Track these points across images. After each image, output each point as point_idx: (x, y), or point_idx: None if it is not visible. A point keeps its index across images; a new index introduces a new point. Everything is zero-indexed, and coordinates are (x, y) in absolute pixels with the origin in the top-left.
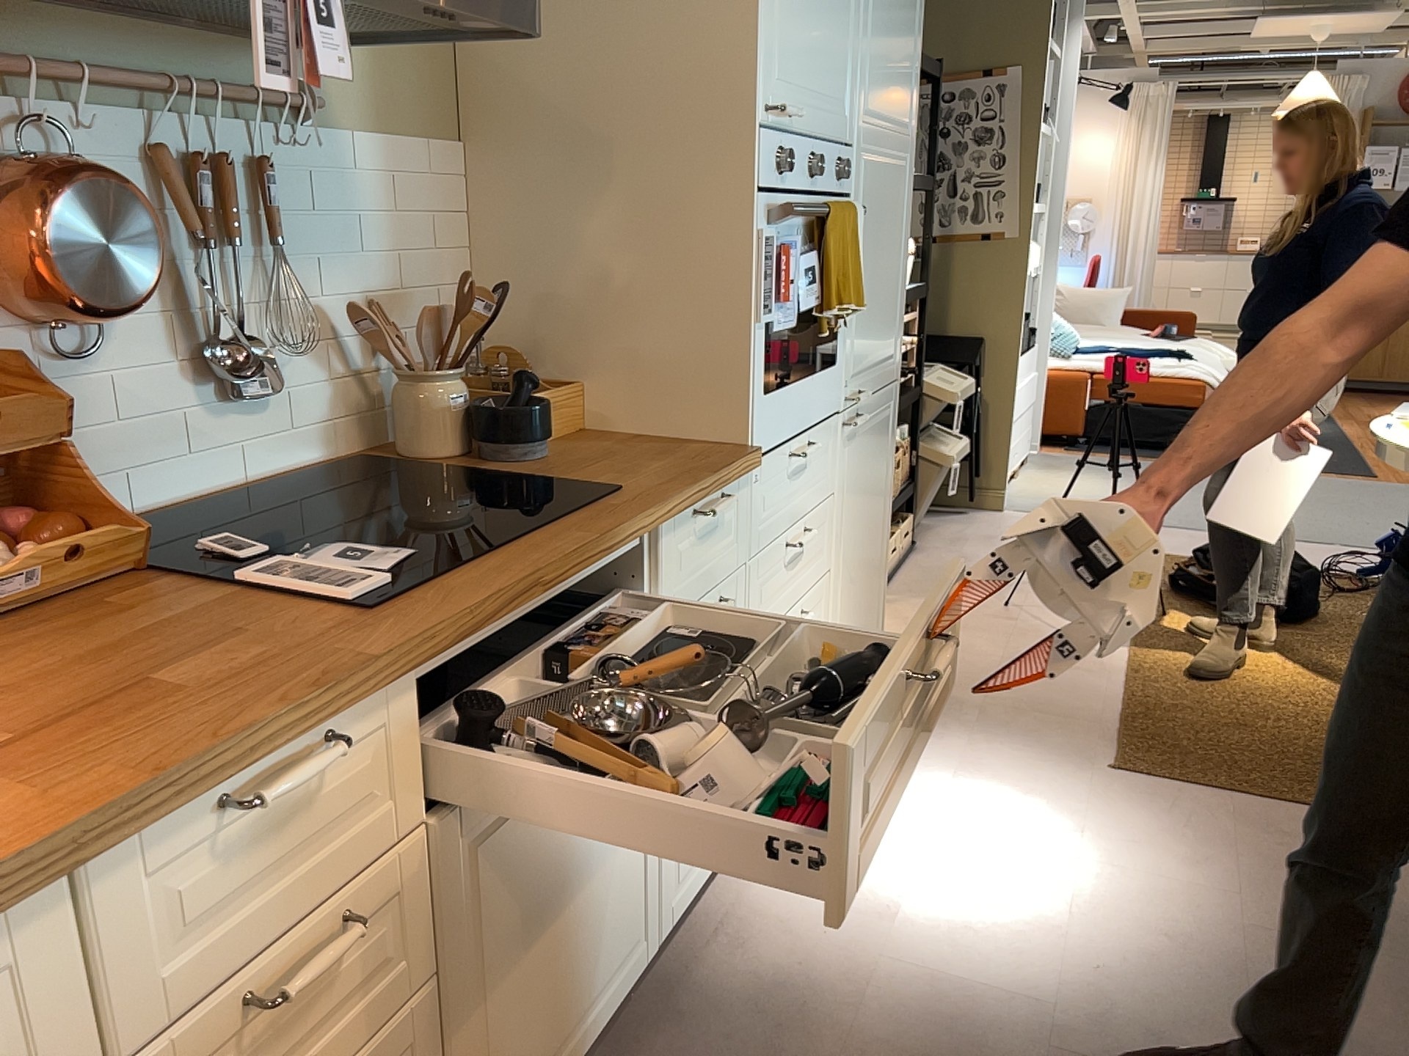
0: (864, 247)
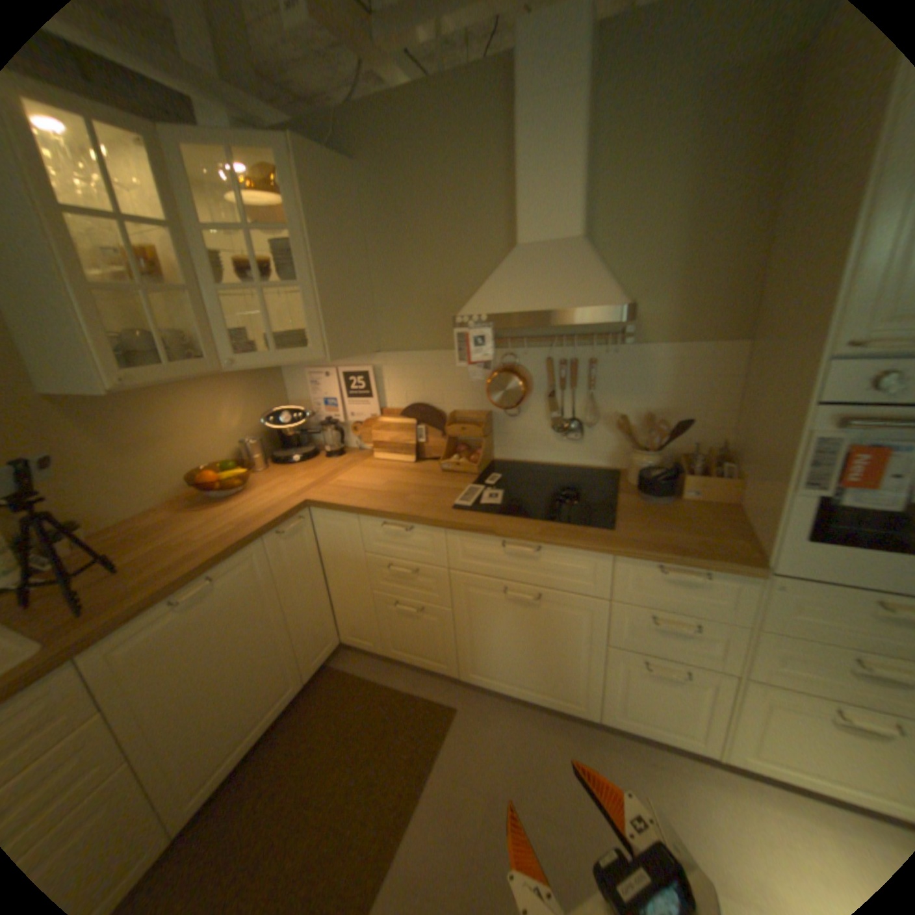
0: None
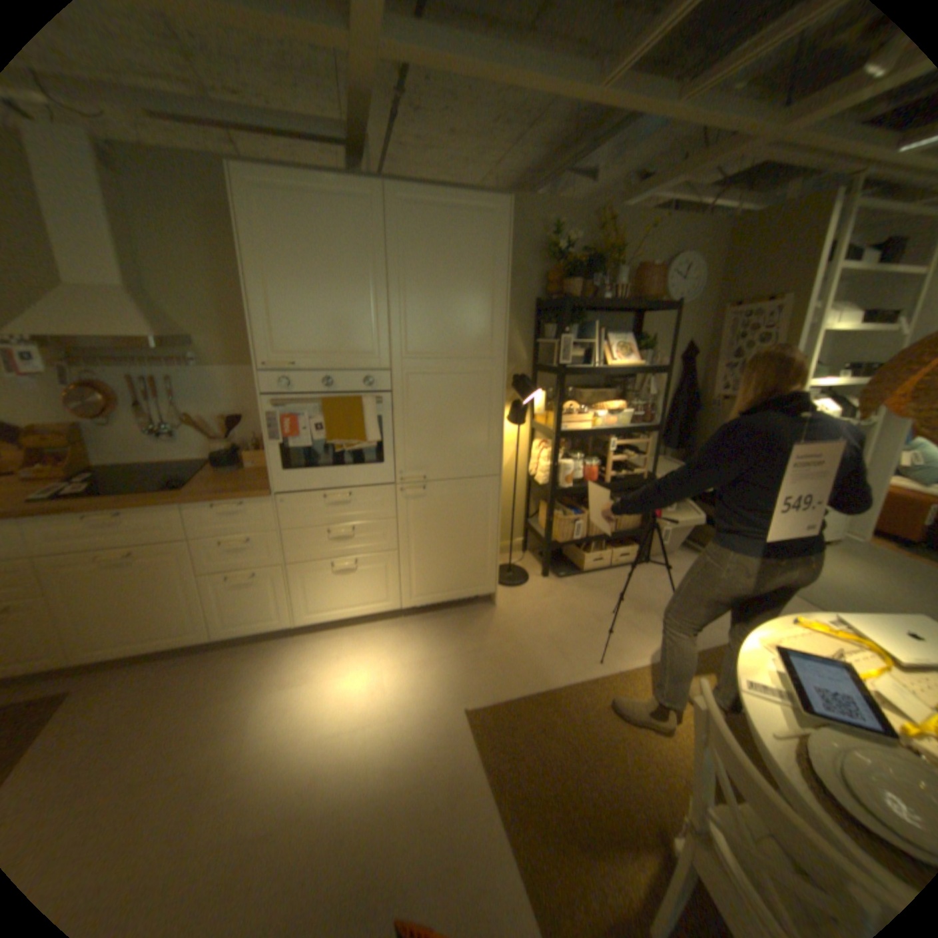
0: (415, 414)
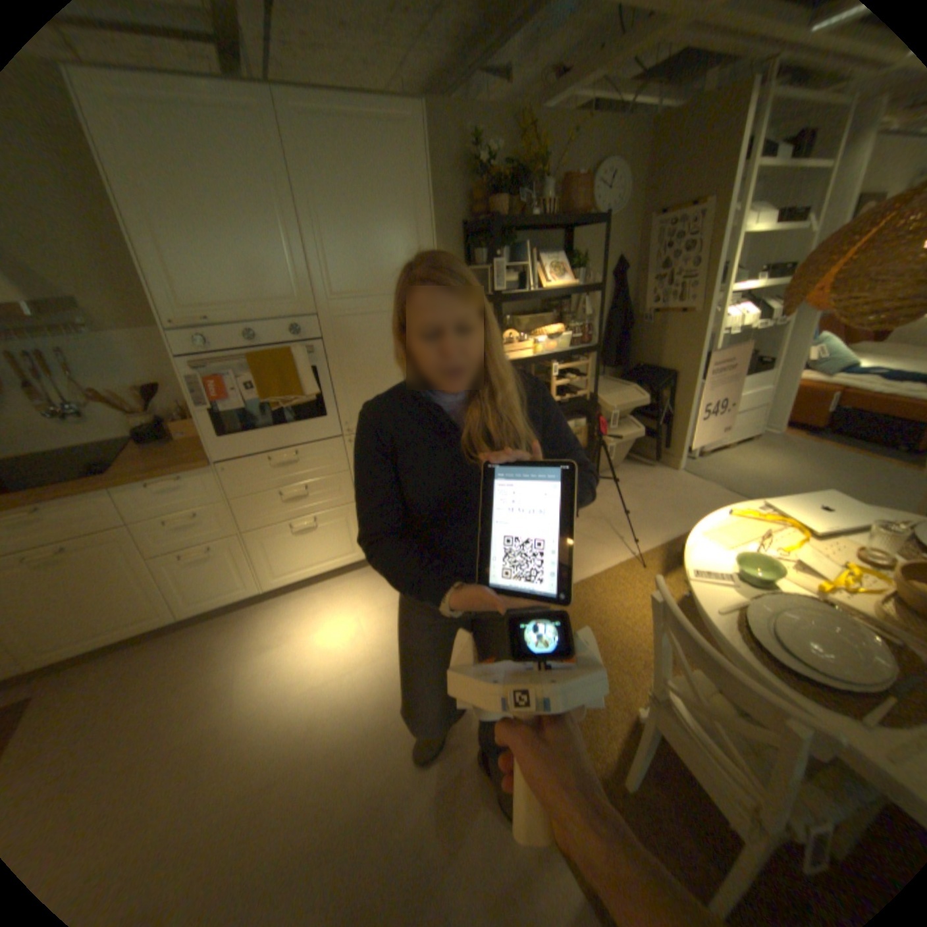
0: (352, 360)
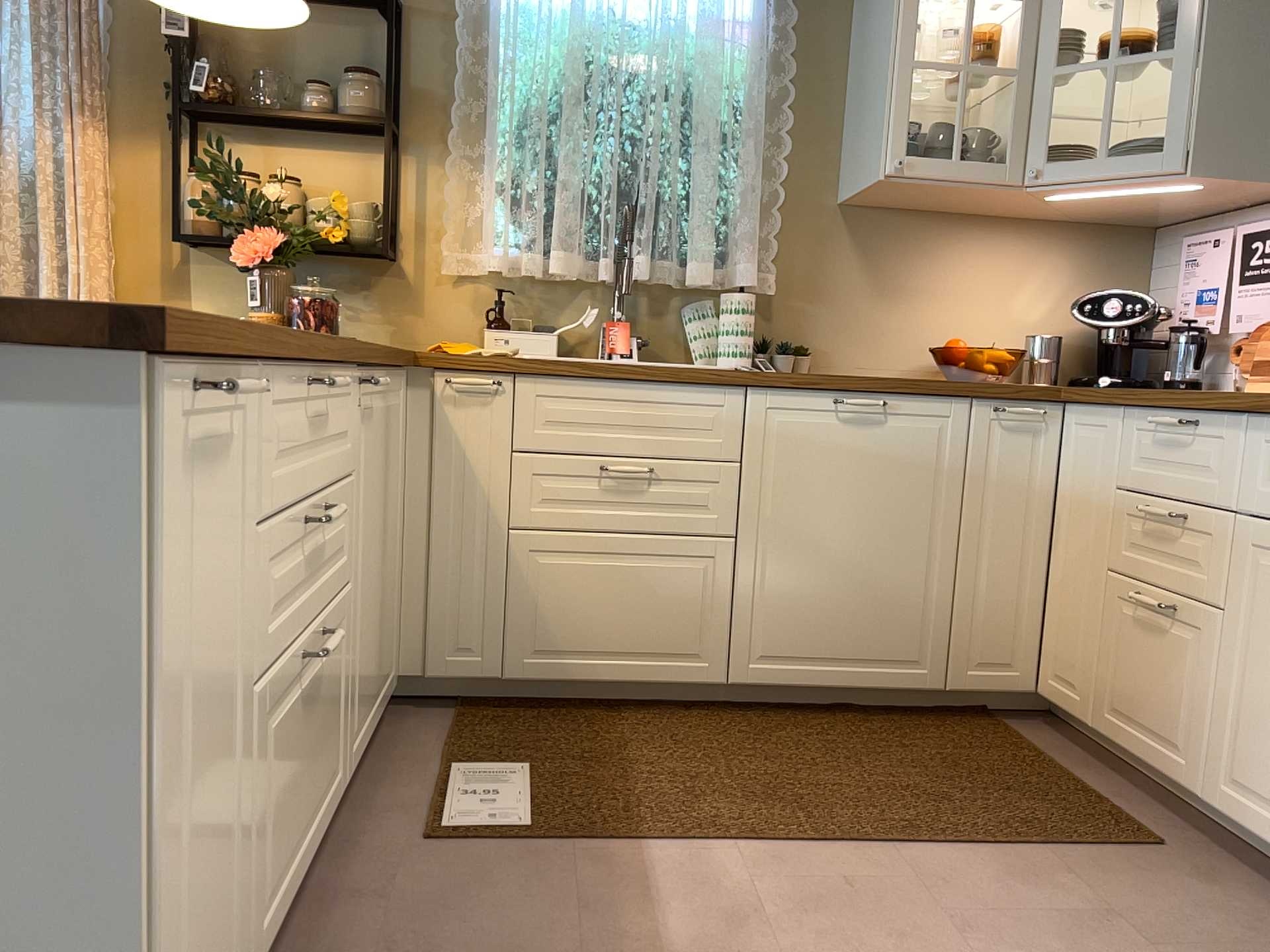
0: None
